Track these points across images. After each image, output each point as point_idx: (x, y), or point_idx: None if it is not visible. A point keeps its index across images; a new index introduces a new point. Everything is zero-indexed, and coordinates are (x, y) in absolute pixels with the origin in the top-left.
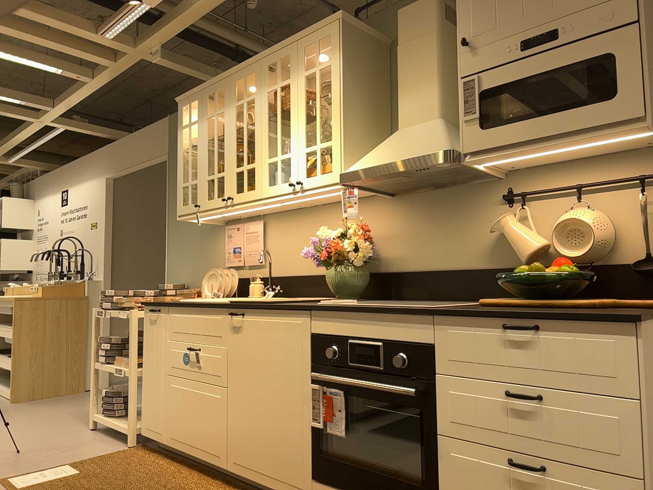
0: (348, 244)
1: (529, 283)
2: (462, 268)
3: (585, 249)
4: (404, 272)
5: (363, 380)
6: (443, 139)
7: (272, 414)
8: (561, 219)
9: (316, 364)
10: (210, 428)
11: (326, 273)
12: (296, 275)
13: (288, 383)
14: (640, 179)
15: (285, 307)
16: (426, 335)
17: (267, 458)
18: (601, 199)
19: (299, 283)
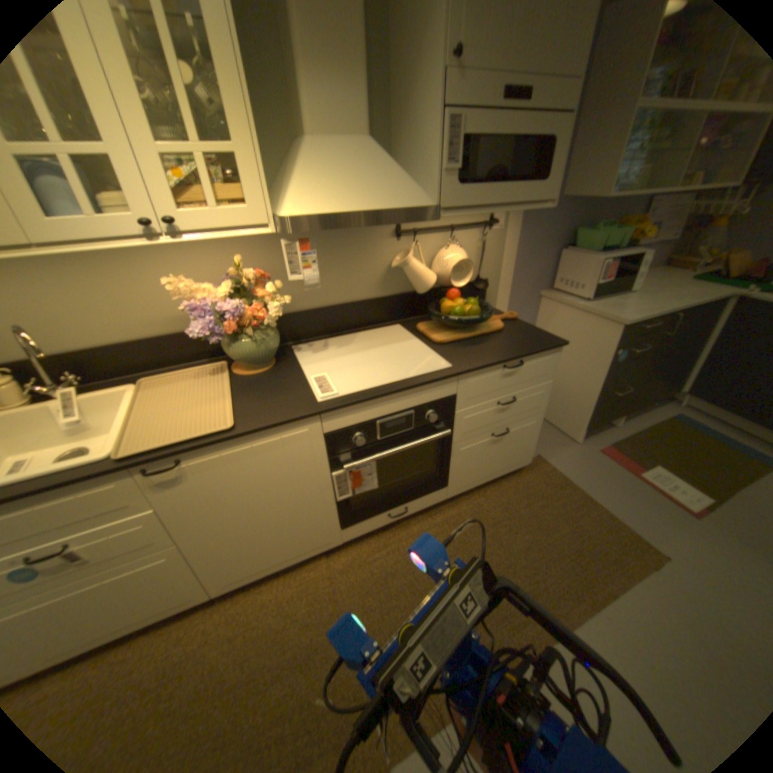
0: (267, 307)
1: (460, 320)
2: (357, 301)
3: (463, 282)
4: (296, 313)
5: (391, 444)
6: (414, 184)
7: (276, 523)
8: (445, 257)
9: (335, 456)
10: (154, 596)
11: (221, 345)
12: (93, 346)
13: (296, 489)
14: (484, 225)
15: (279, 425)
16: (450, 391)
17: (278, 554)
18: (458, 237)
19: (109, 357)
